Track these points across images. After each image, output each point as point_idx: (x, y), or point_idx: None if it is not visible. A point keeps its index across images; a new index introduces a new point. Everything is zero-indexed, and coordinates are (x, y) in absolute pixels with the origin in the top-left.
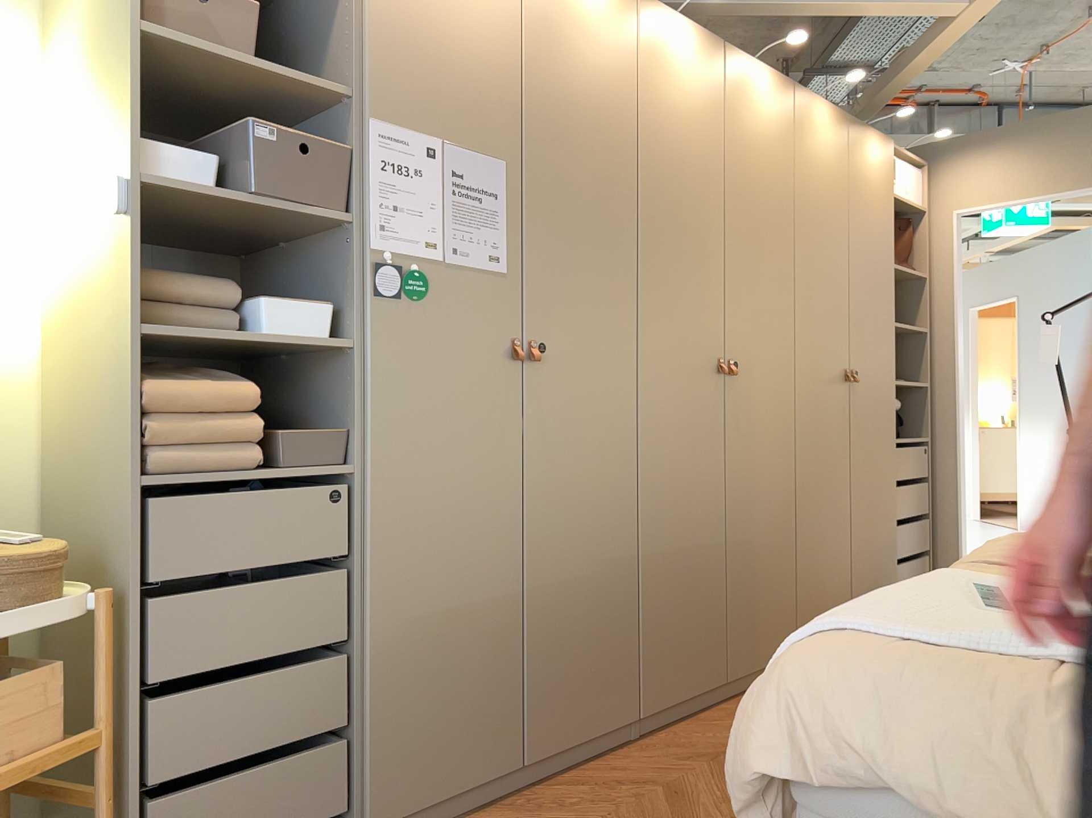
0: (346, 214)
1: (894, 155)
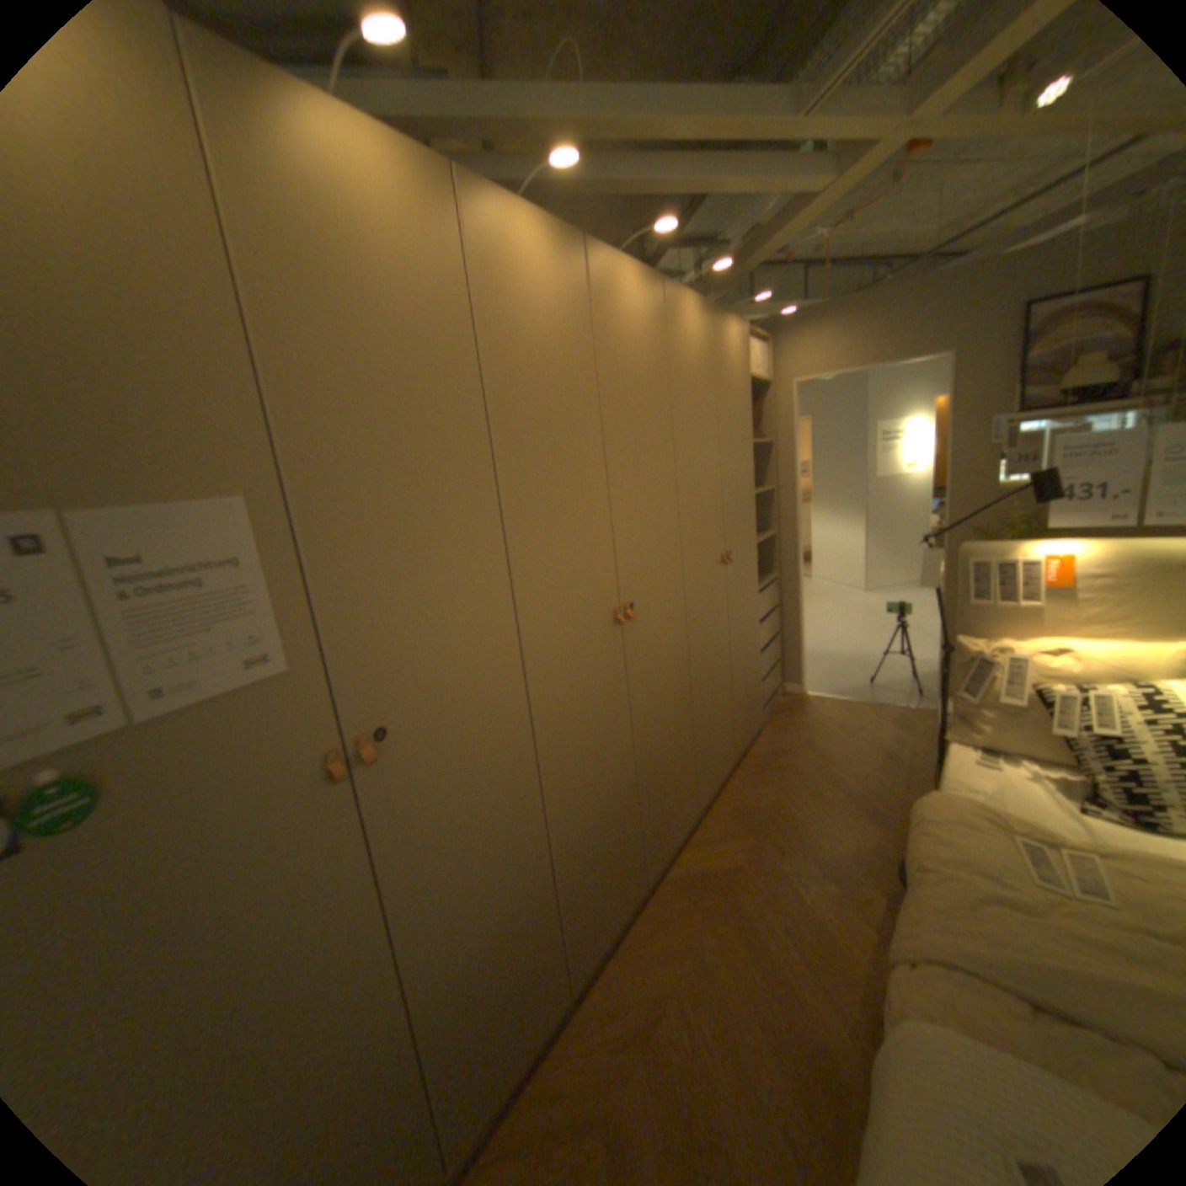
0: None
1: (744, 334)
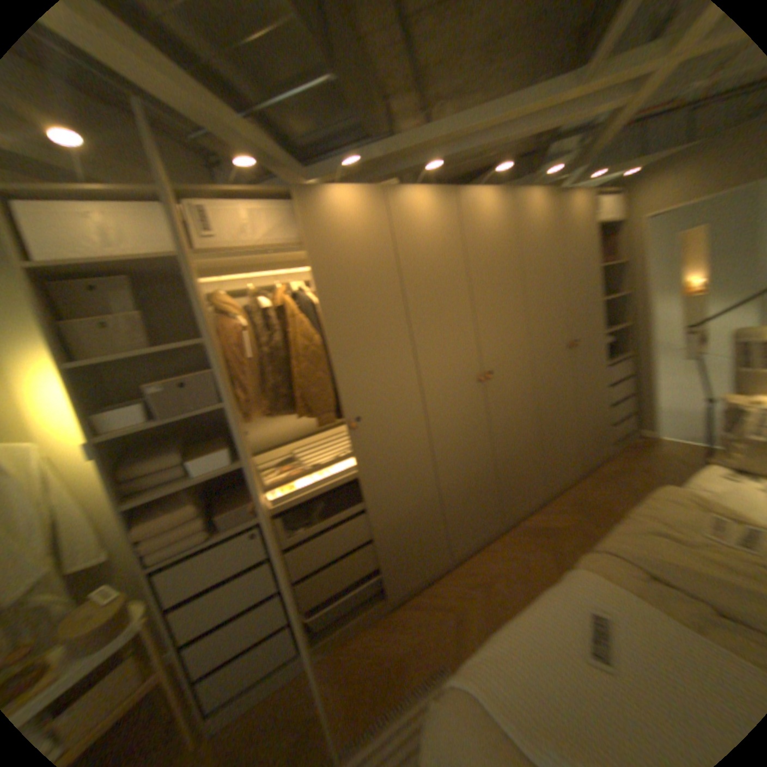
0: (222, 404)
1: (598, 193)
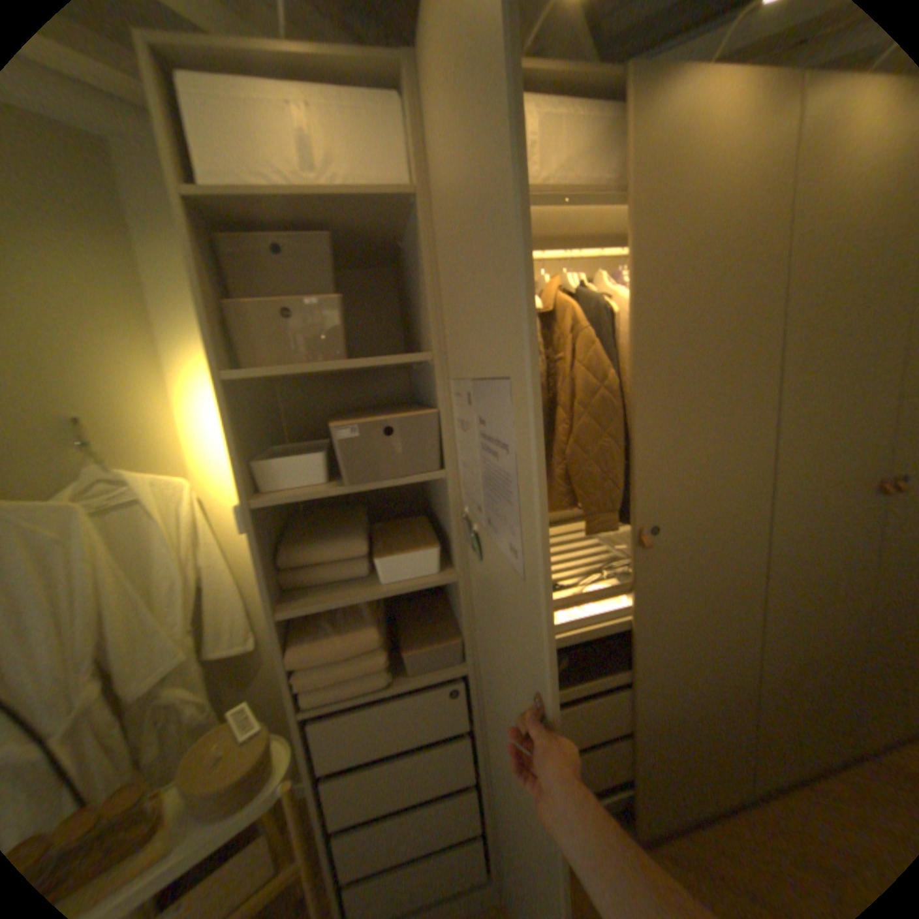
0: (439, 471)
1: None
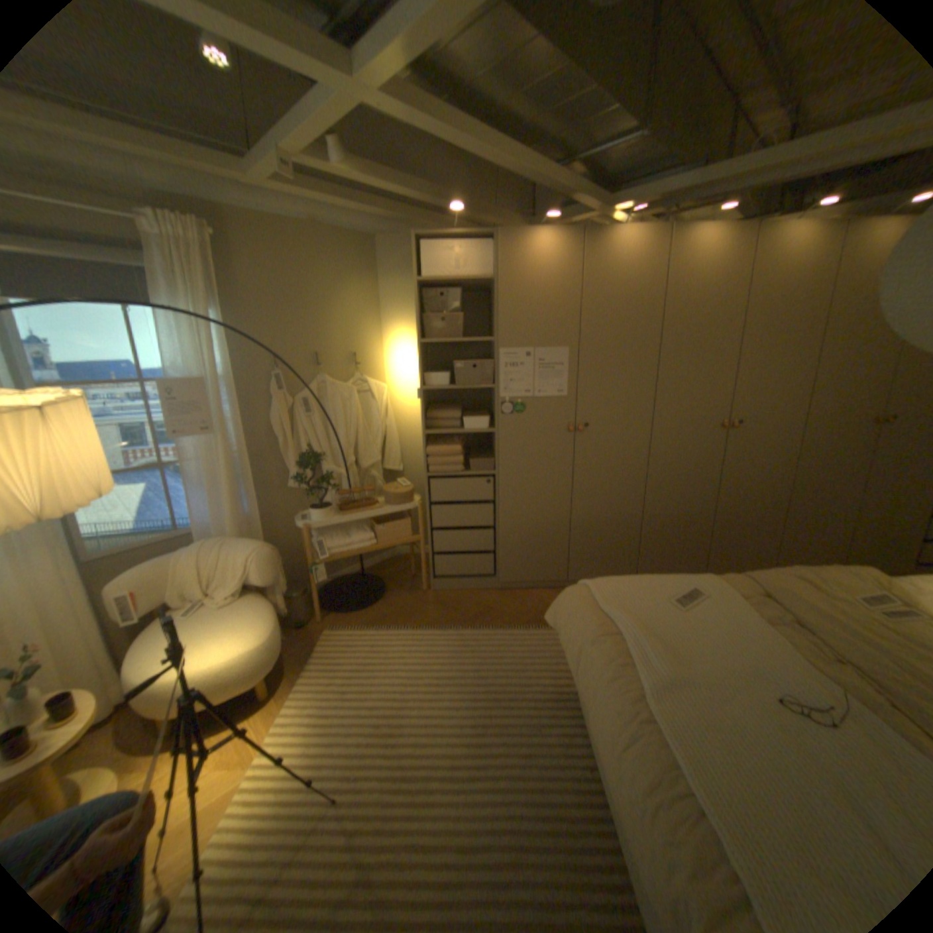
0: (491, 385)
1: None
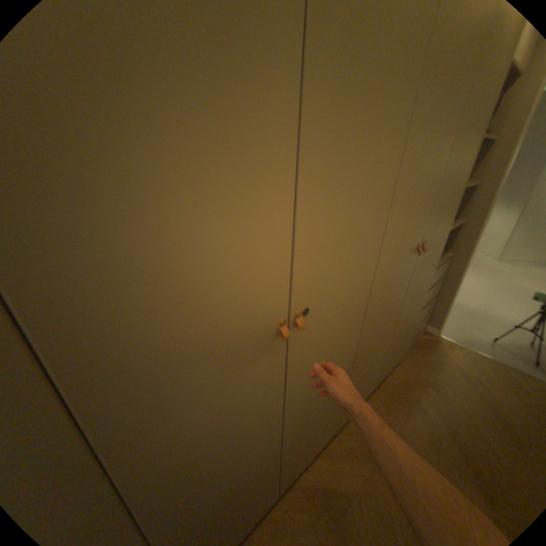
0: None
1: None
